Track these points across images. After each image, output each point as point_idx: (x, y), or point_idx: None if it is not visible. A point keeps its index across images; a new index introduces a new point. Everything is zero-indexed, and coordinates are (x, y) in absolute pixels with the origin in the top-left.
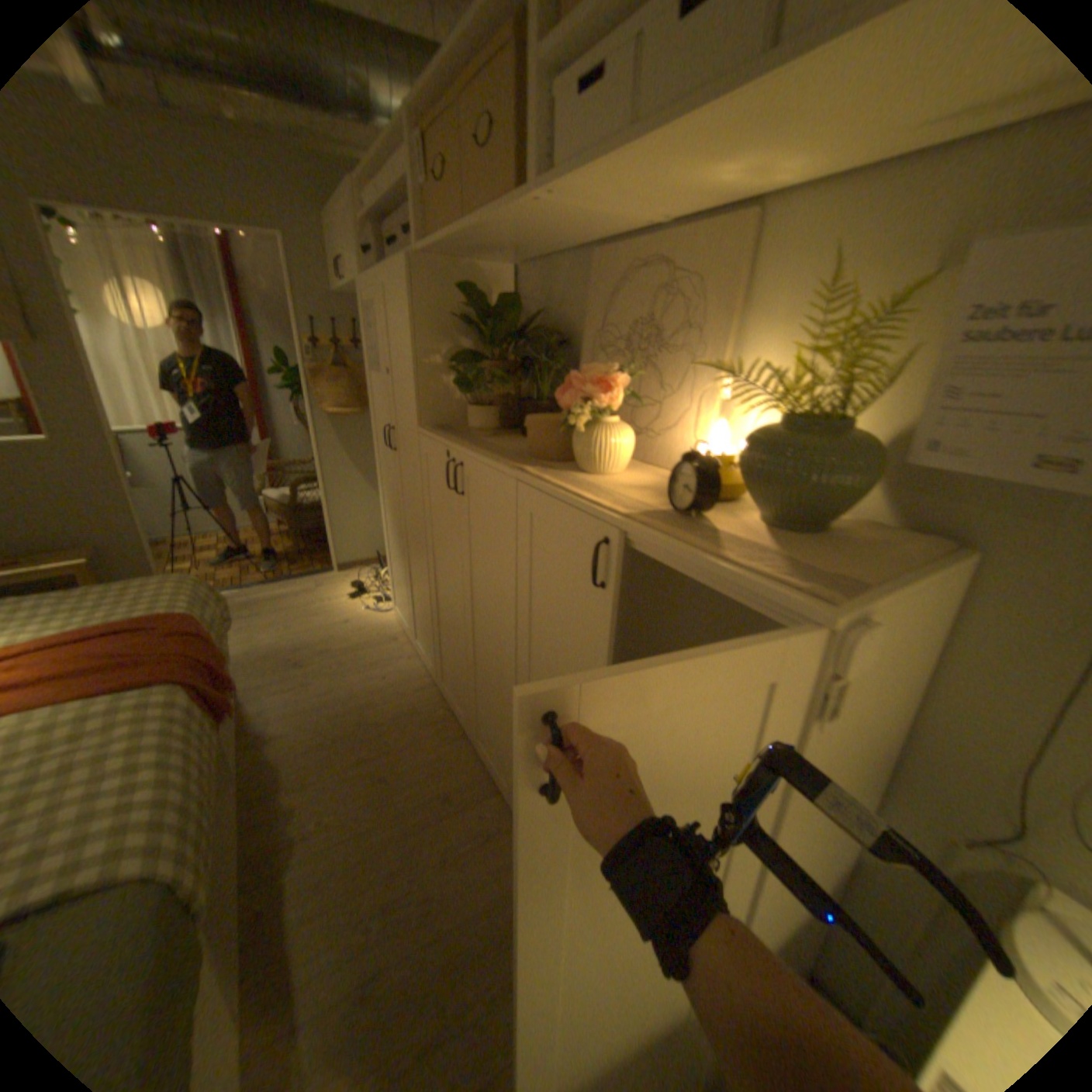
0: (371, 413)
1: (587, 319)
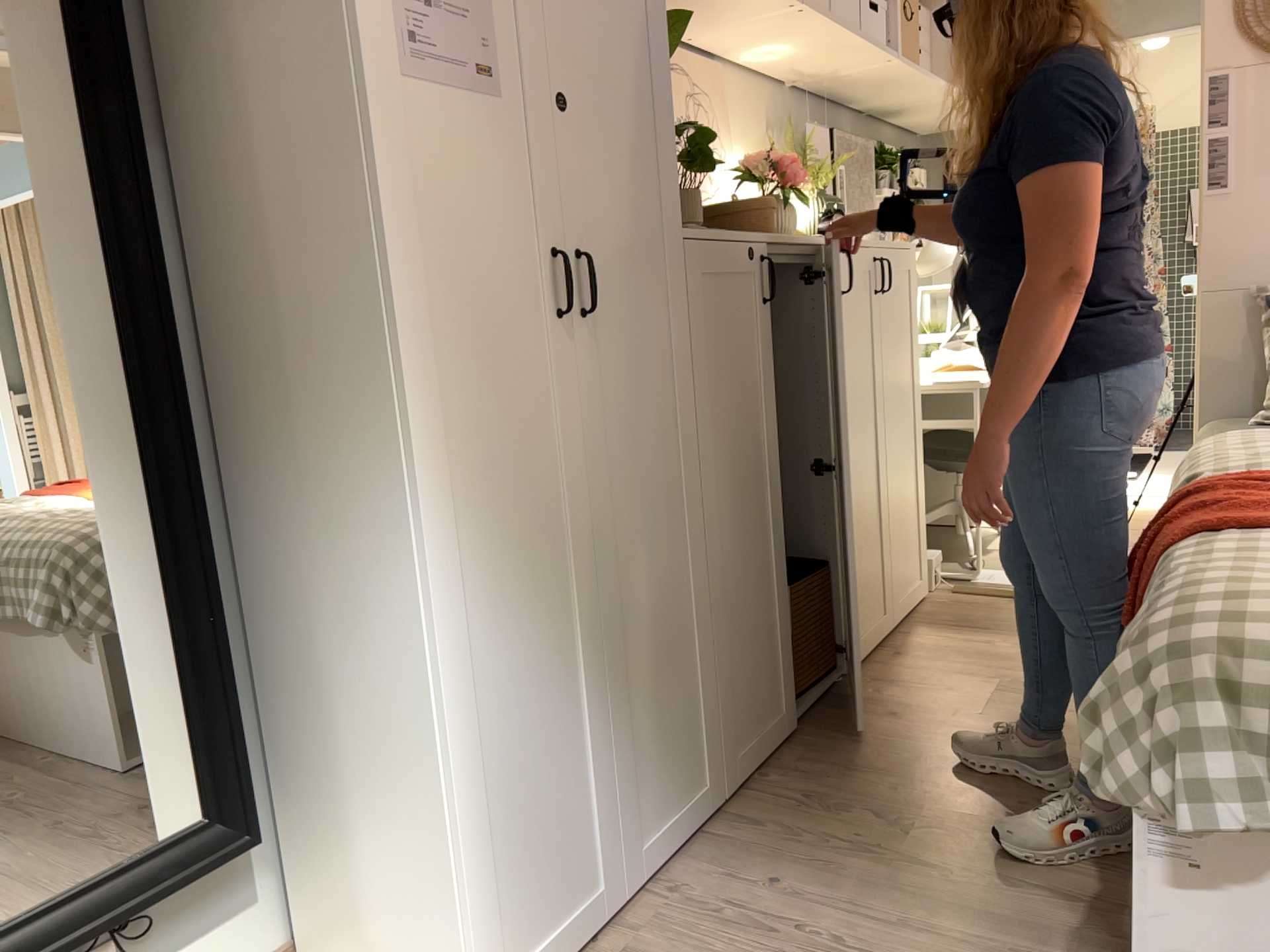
0: (388, 229)
1: None
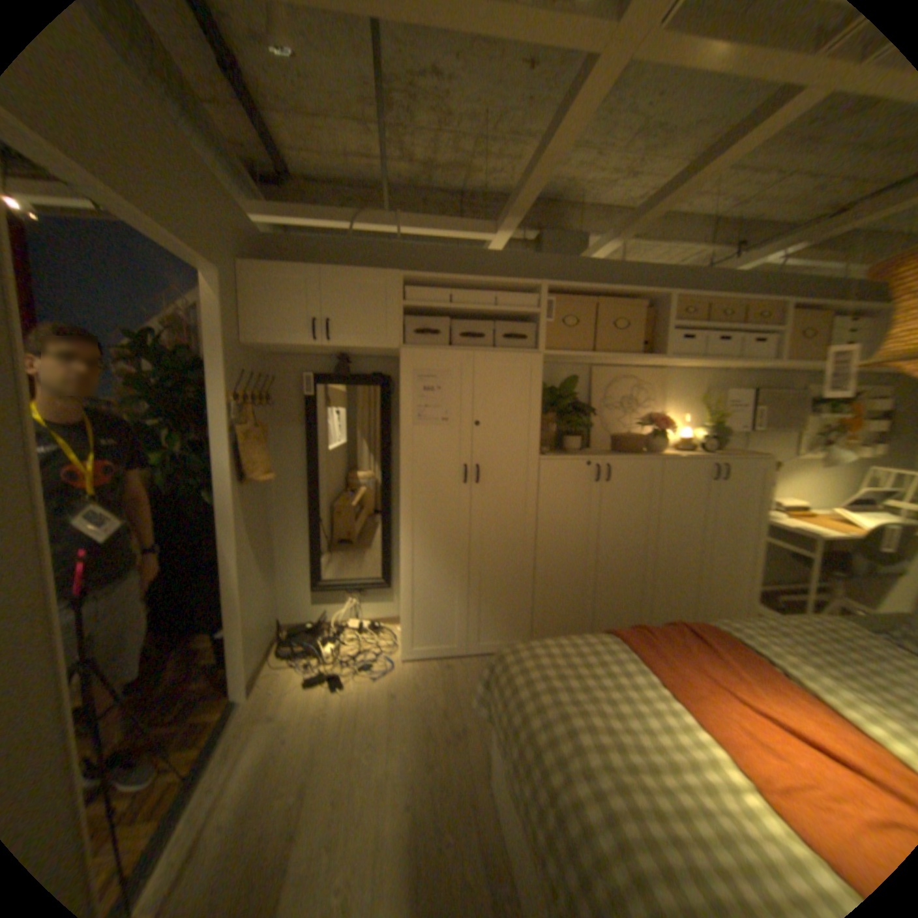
0: (404, 462)
1: (592, 395)
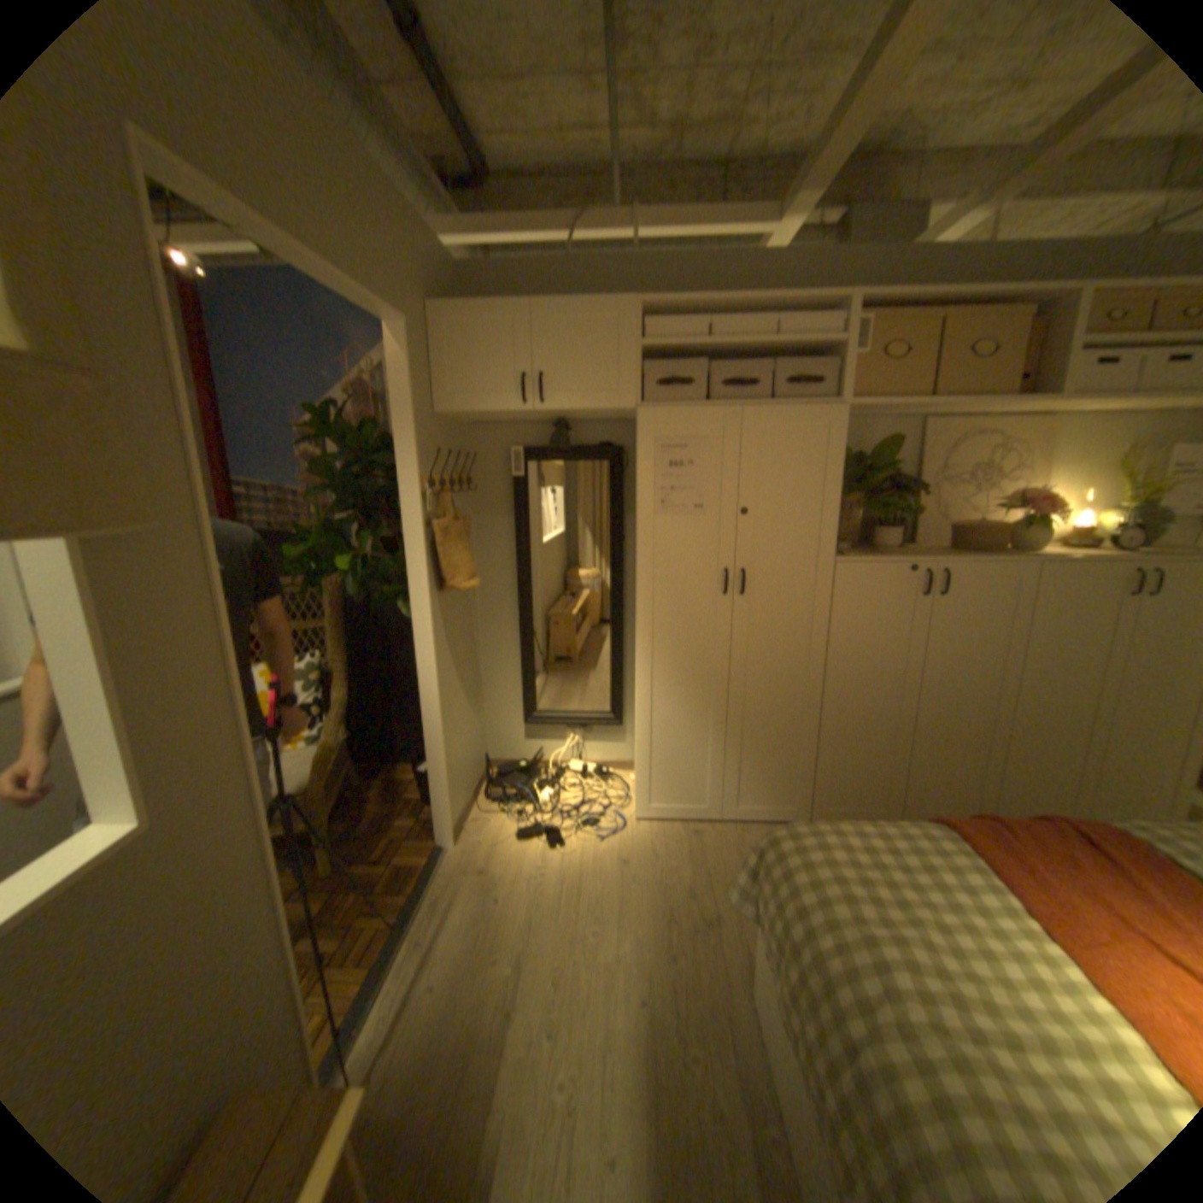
0: (643, 566)
1: (925, 463)
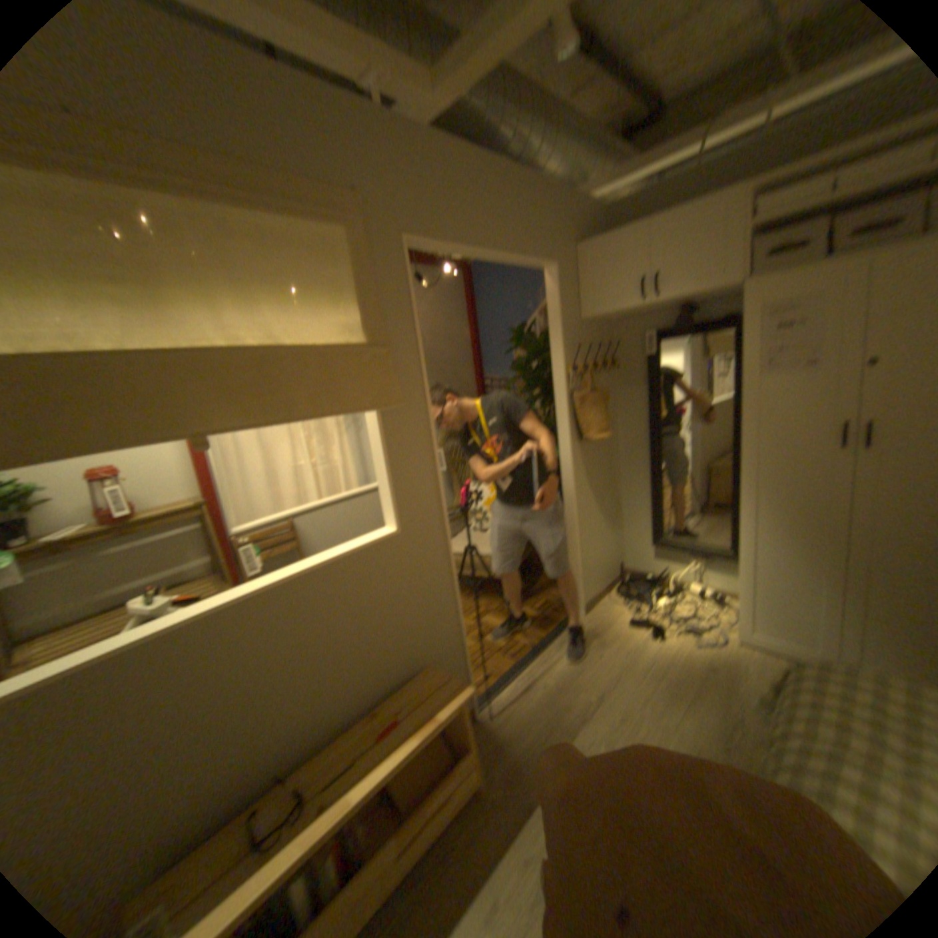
0: (750, 419)
1: None
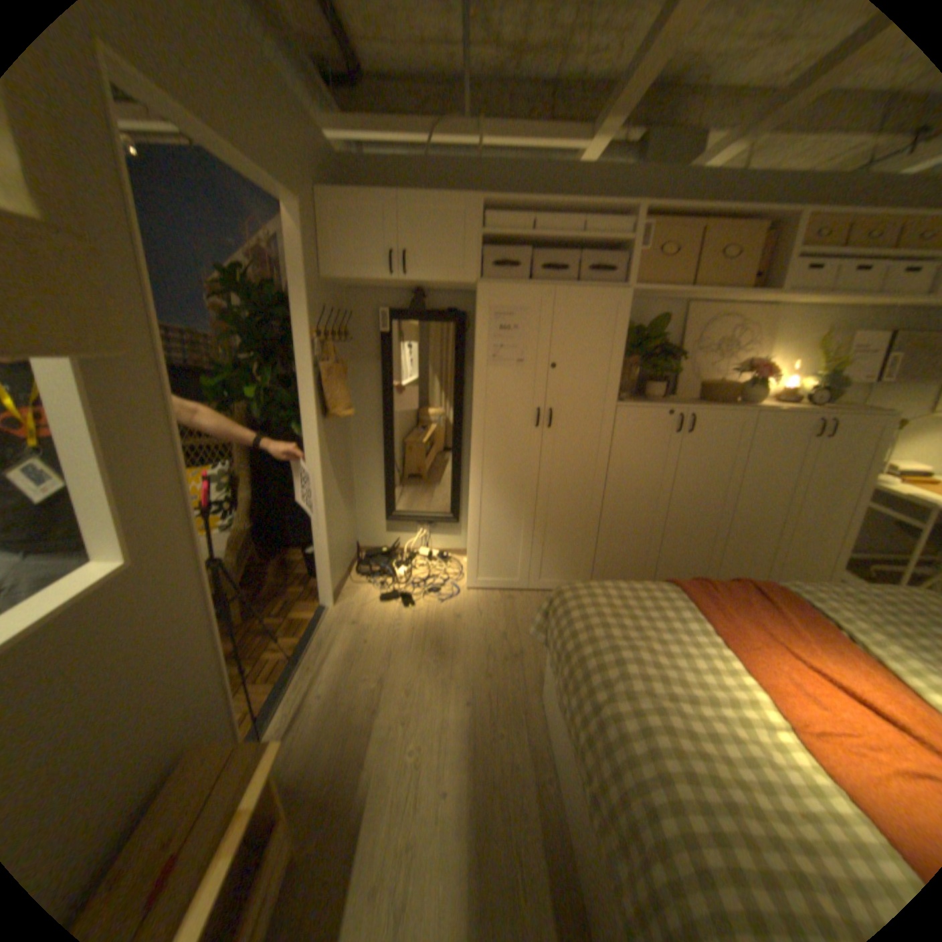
0: (478, 404)
1: (686, 336)
